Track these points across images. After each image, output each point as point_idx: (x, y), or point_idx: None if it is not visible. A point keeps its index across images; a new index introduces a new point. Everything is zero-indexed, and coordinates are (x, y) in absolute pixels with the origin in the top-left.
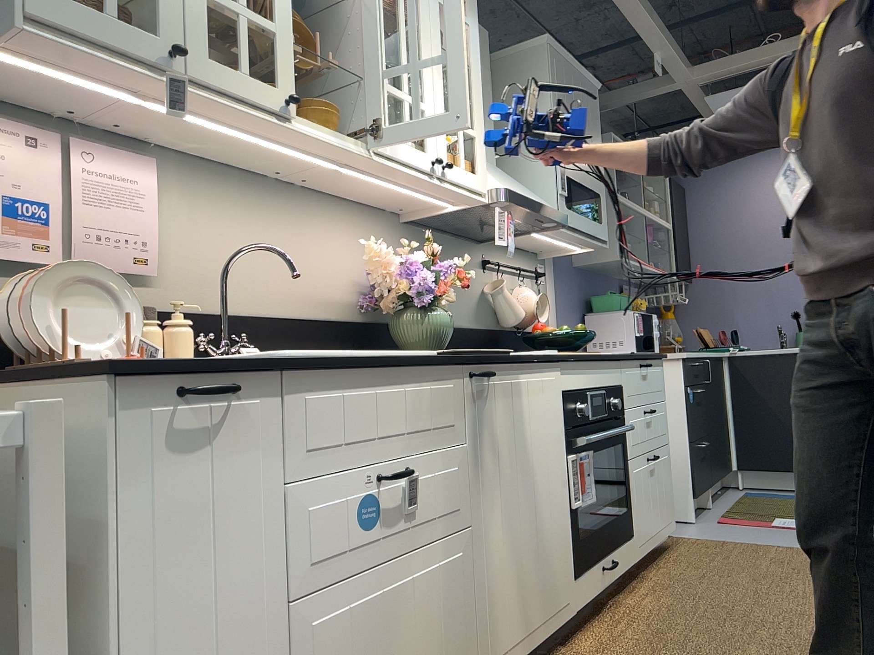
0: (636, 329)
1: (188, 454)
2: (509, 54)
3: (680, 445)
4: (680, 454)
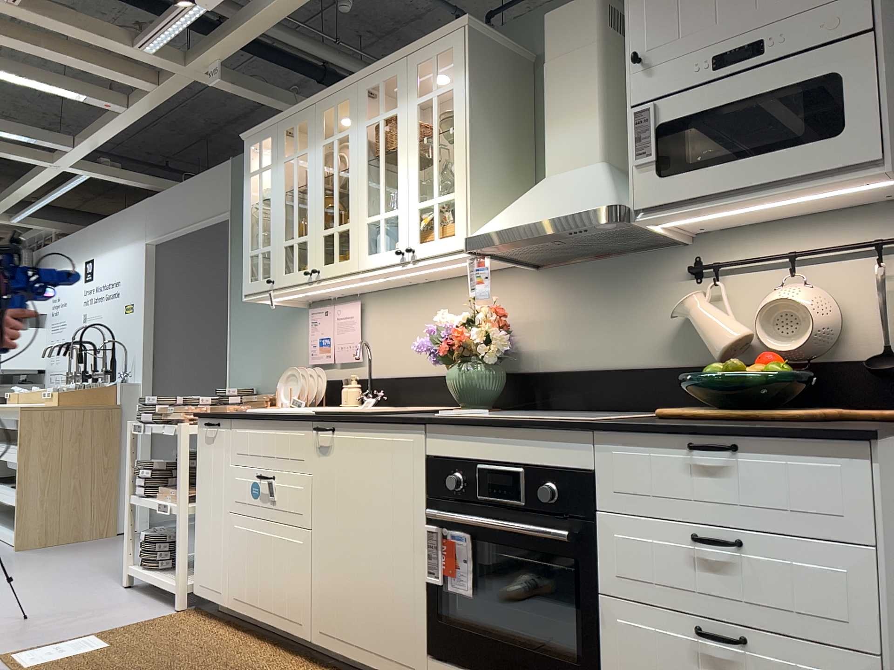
0: None
1: (210, 444)
2: None
3: None
4: None
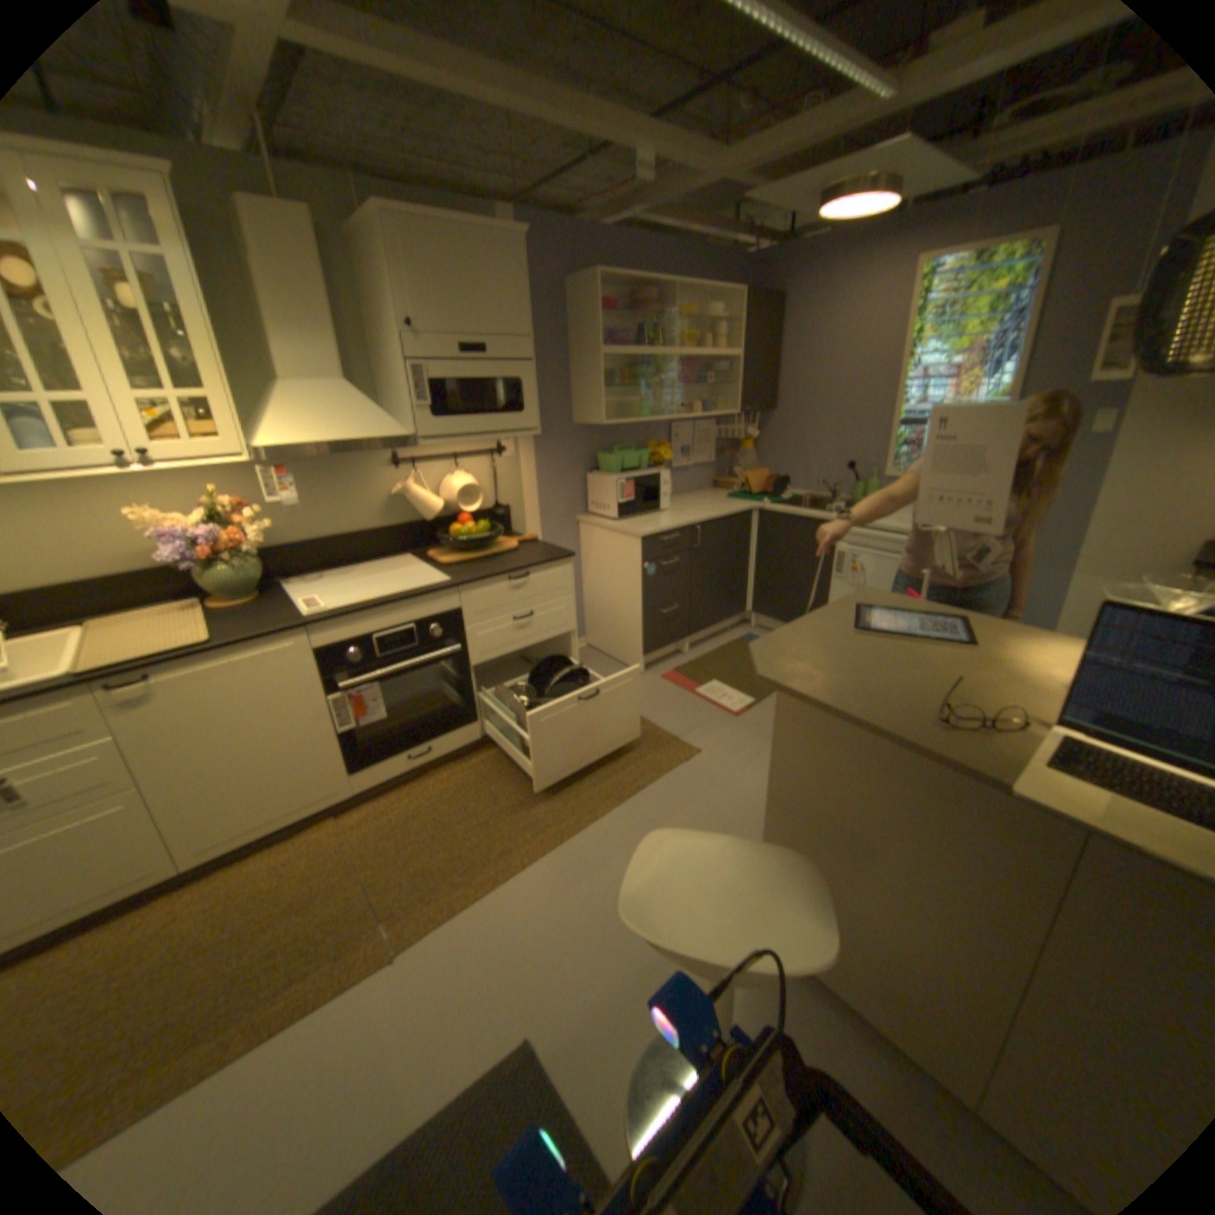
0: (620, 499)
1: None
2: (361, 223)
3: (635, 614)
4: (635, 621)
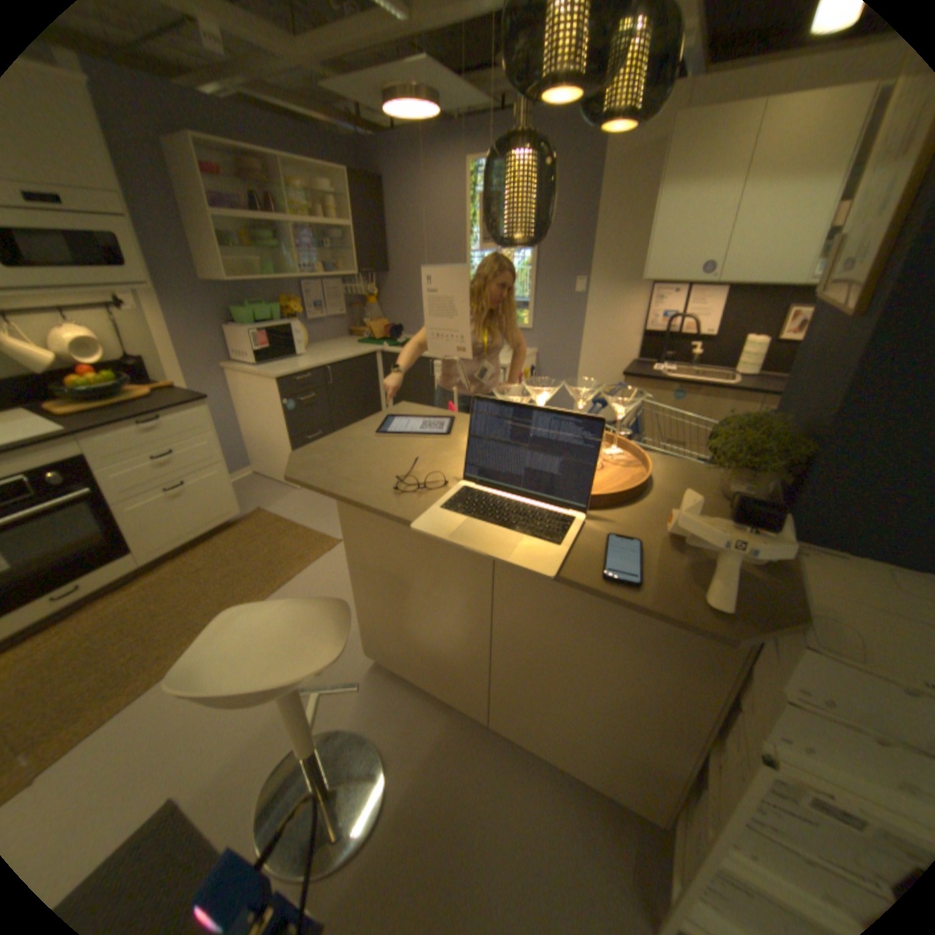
0: (254, 345)
1: None
2: None
3: (284, 441)
4: (285, 447)
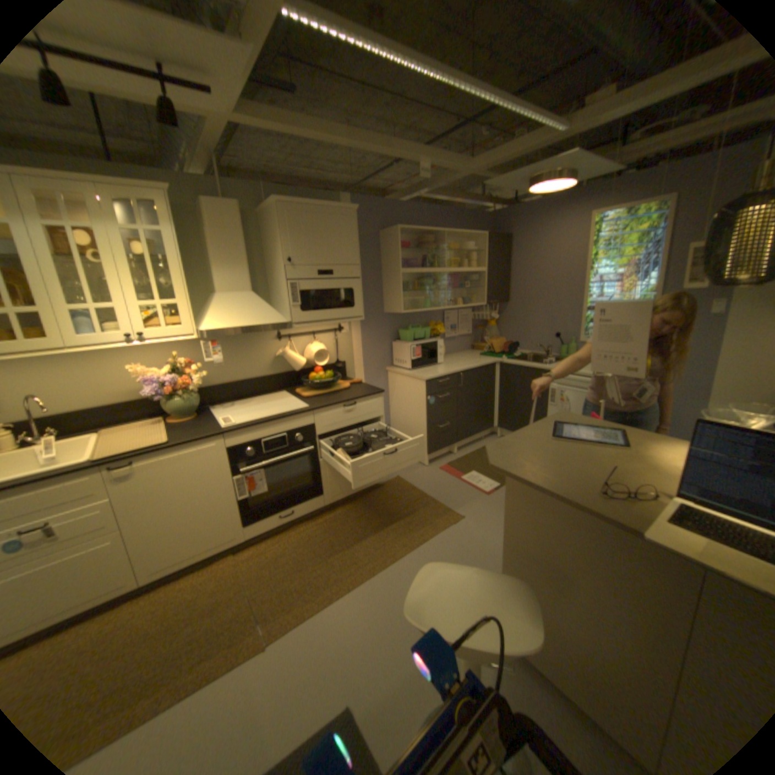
0: (412, 357)
1: None
2: (266, 207)
3: (422, 428)
4: (422, 432)
